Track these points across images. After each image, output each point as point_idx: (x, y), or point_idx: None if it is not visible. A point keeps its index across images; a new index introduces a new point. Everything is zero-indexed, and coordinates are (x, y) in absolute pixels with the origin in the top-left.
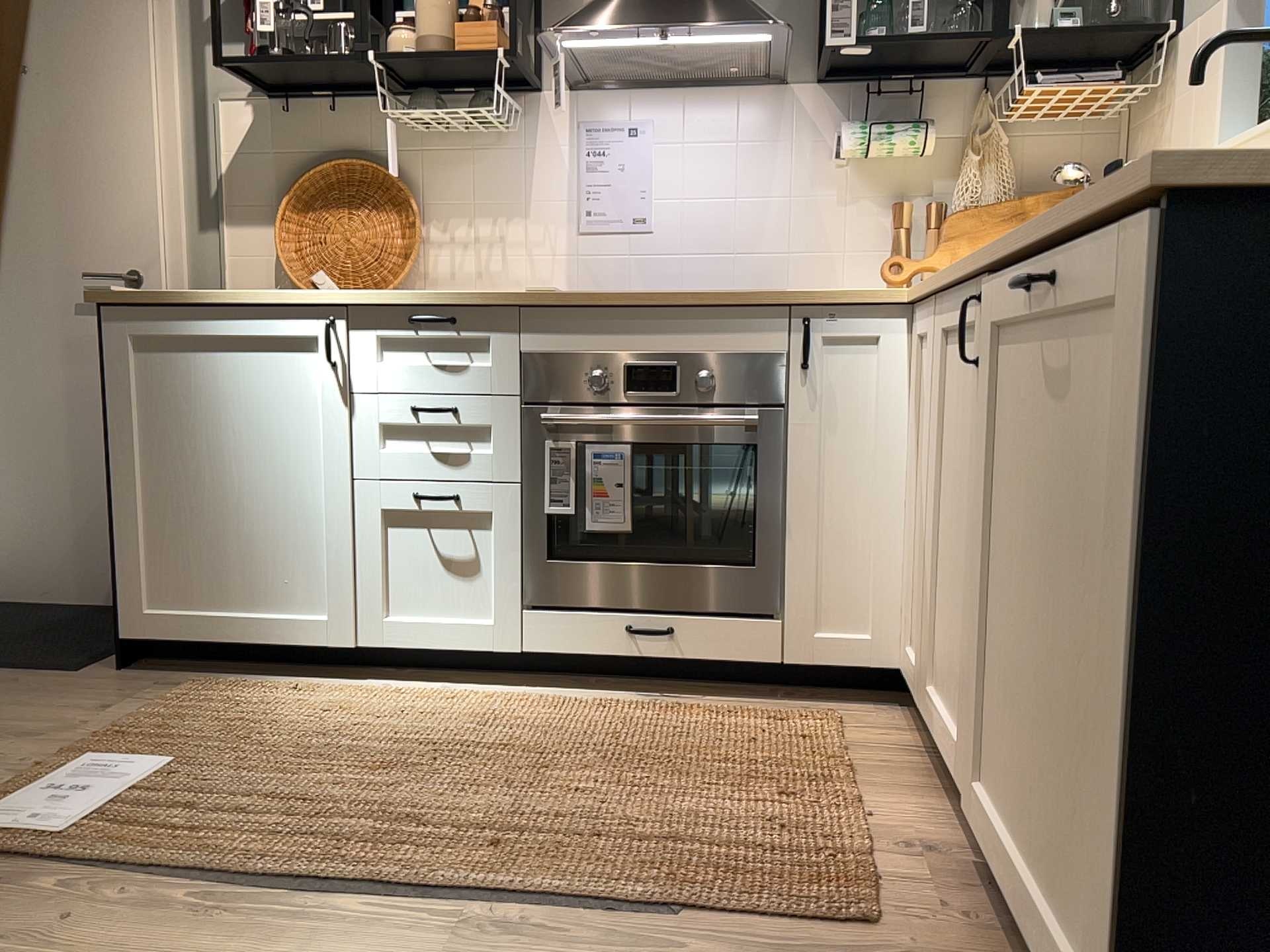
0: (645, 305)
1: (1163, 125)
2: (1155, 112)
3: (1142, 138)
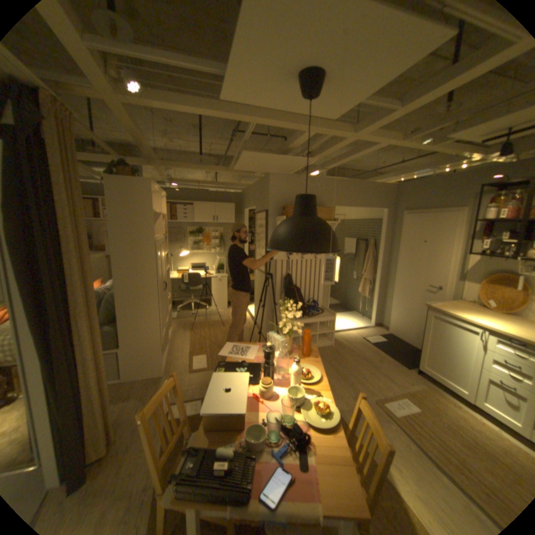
0: None
1: None
2: None
3: None
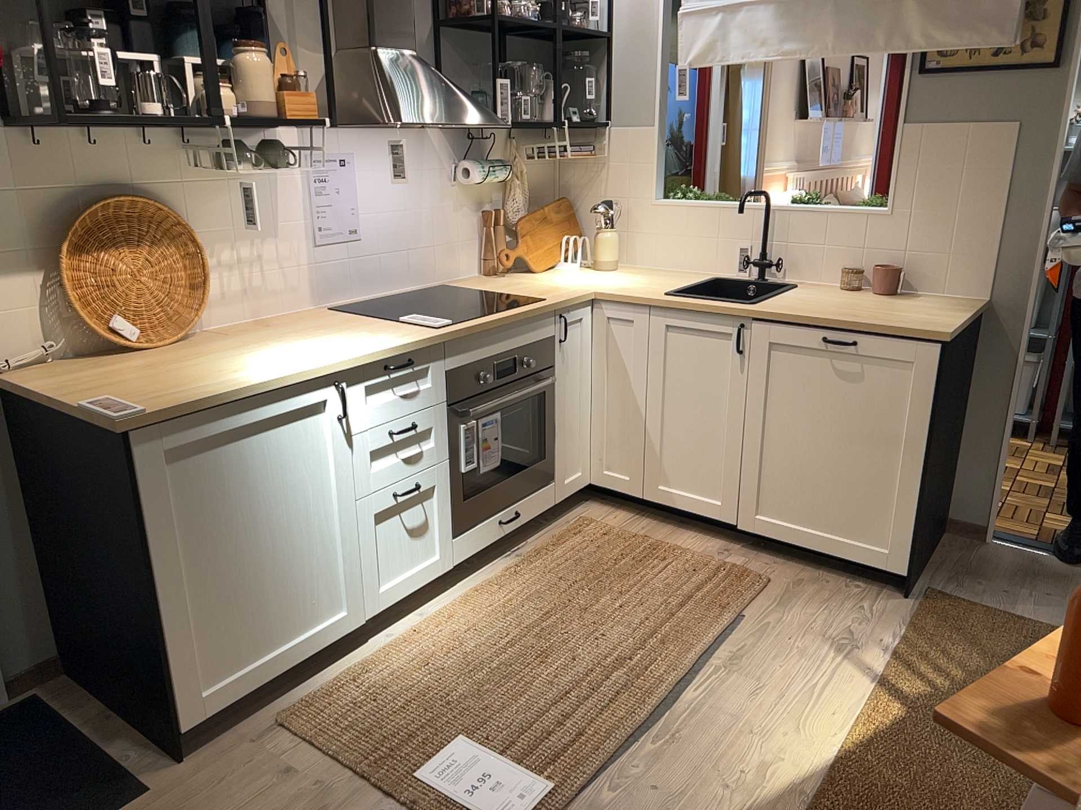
0: (503, 323)
1: (603, 171)
2: (593, 161)
3: (581, 171)
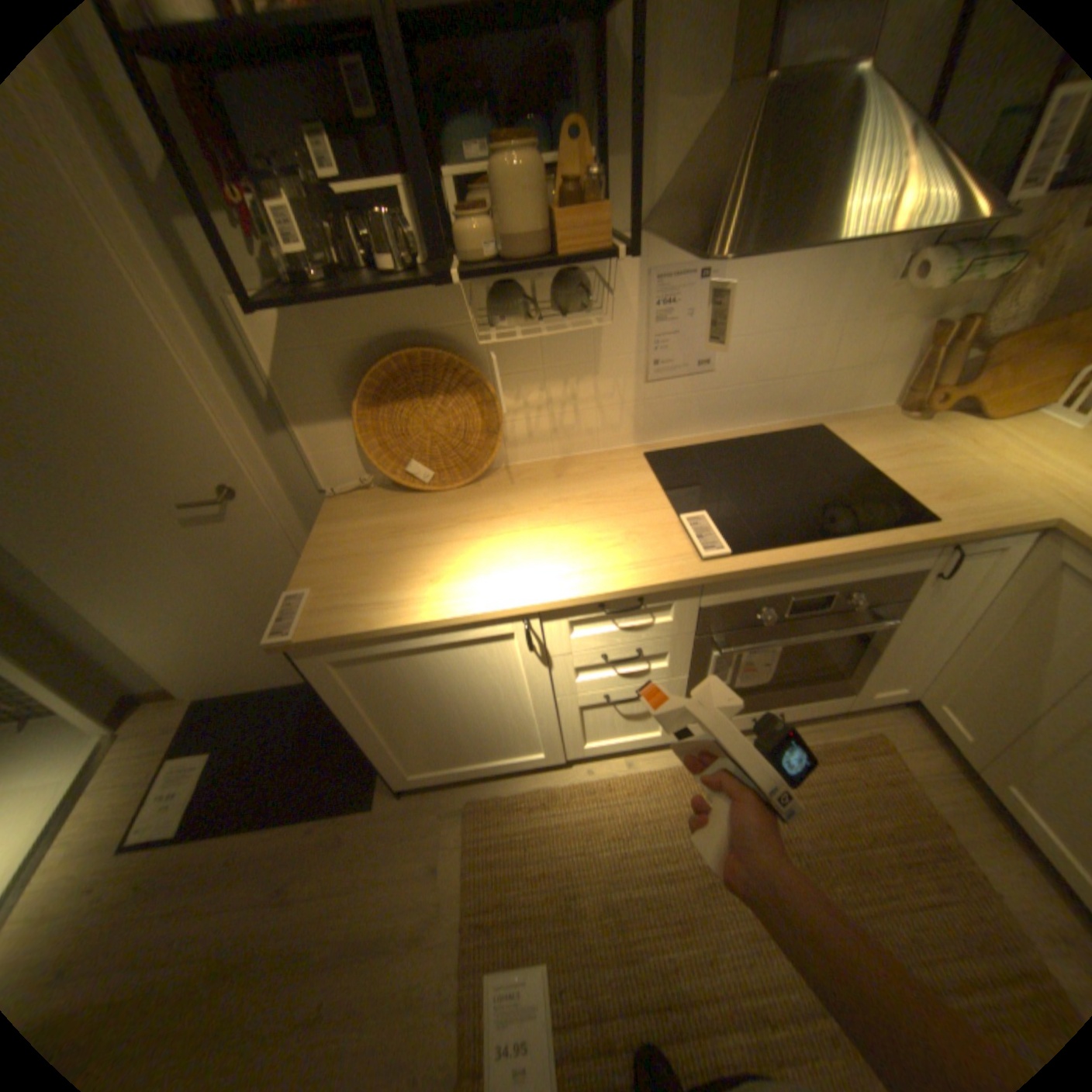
0: (822, 561)
1: None
2: None
3: None
